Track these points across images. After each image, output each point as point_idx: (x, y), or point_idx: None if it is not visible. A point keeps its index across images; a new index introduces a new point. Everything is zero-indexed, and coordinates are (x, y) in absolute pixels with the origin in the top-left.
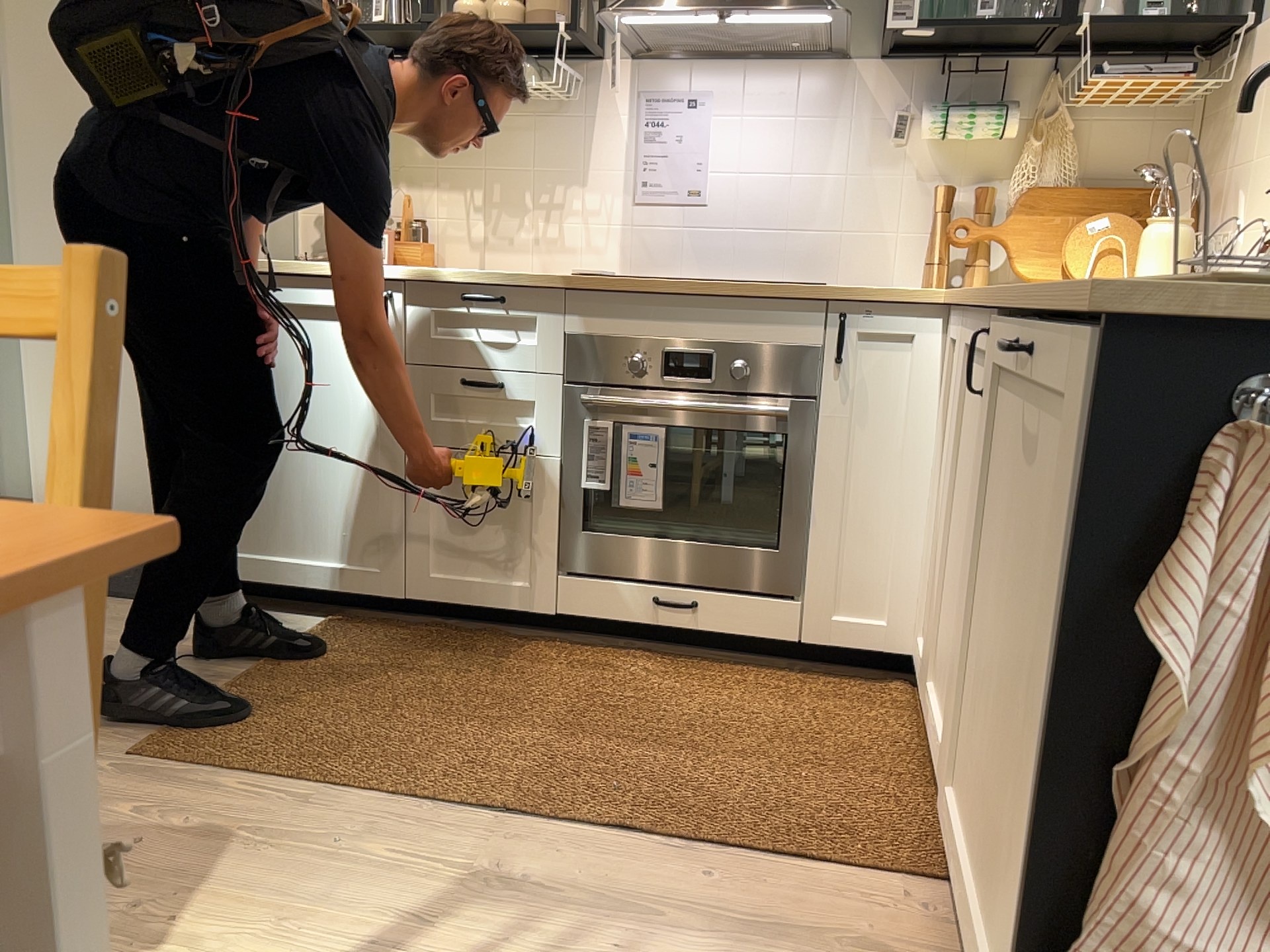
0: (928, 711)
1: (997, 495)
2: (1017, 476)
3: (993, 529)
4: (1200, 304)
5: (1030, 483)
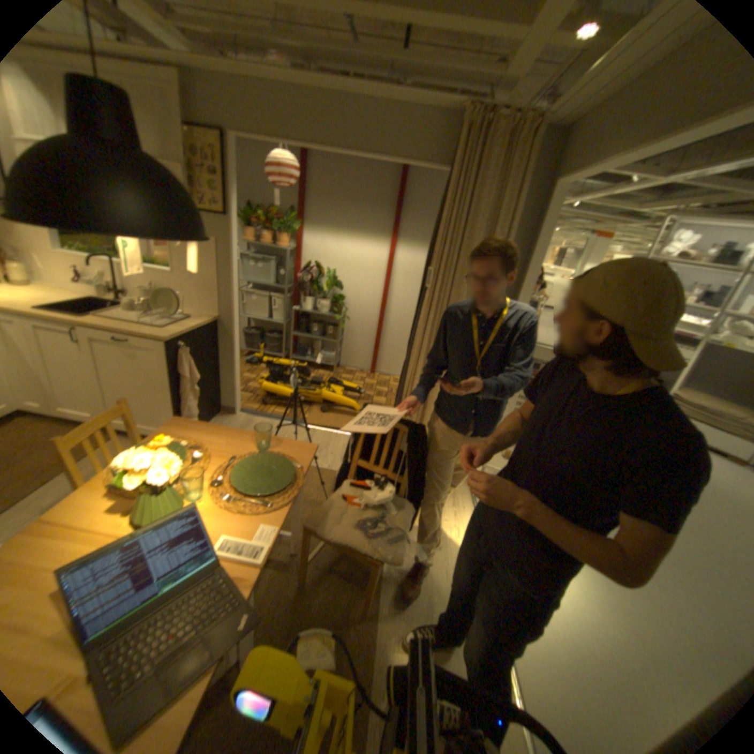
0: (59, 414)
1: (99, 360)
2: (113, 356)
3: (100, 366)
4: (173, 333)
5: (124, 357)
